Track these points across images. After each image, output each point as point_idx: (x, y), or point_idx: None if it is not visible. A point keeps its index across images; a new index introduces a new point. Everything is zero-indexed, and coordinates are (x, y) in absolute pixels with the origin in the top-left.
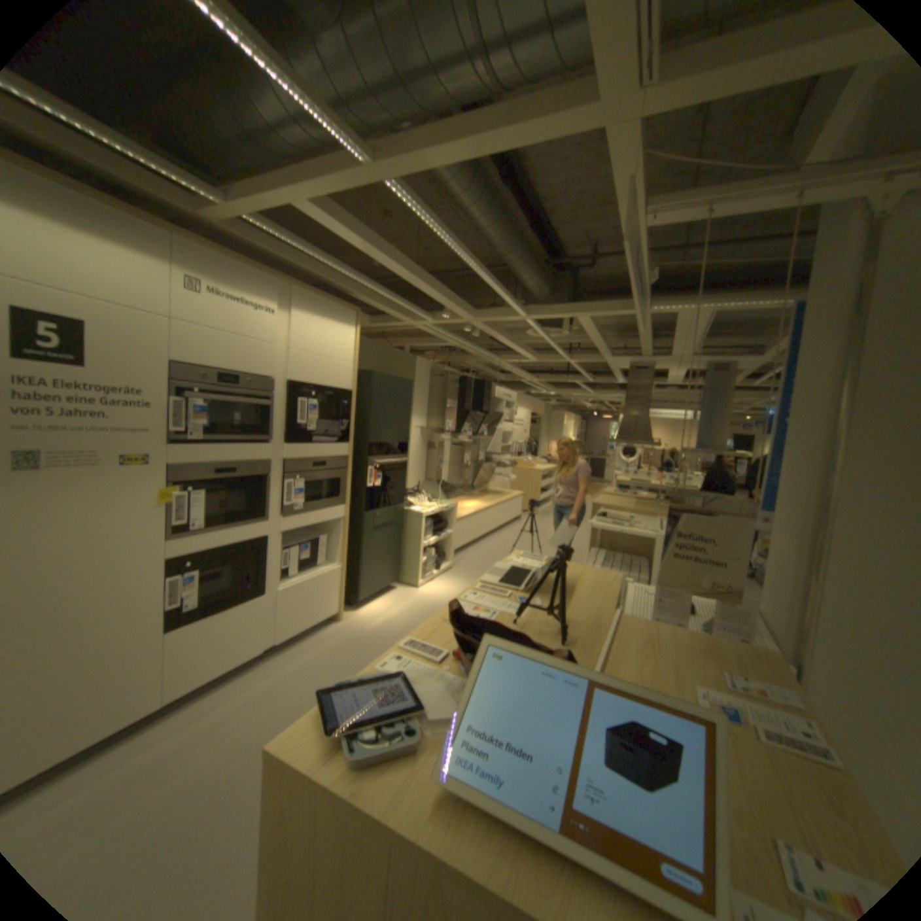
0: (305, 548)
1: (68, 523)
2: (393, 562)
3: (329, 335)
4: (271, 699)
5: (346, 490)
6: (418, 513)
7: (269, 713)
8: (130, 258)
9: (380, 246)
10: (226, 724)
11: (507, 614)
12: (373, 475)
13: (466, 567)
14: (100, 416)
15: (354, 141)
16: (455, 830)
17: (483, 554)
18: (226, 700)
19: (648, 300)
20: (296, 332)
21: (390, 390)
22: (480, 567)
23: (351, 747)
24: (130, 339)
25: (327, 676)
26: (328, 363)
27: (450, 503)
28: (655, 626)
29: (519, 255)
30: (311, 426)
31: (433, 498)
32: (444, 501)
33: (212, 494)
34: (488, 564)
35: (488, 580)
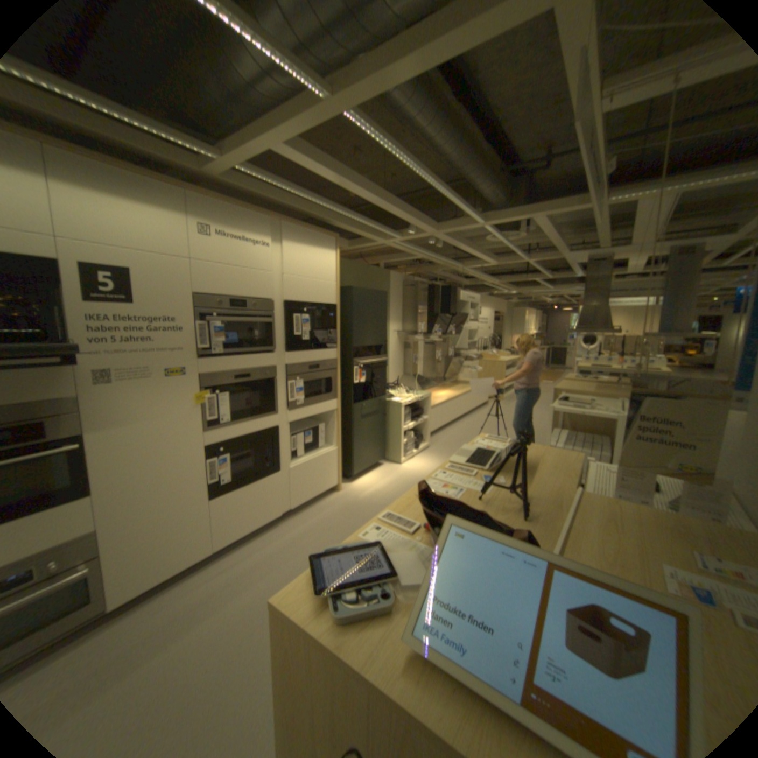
0: (308, 434)
1: (135, 421)
2: (379, 443)
3: (314, 260)
4: (289, 551)
5: (337, 387)
6: (398, 403)
7: (288, 561)
8: (156, 215)
9: (348, 176)
10: (258, 569)
11: (473, 491)
12: (358, 374)
13: (441, 446)
14: (148, 341)
15: (313, 79)
16: (424, 688)
17: (456, 435)
18: (257, 550)
19: (605, 191)
20: (287, 260)
21: (368, 302)
22: (453, 446)
23: (337, 605)
24: (162, 279)
25: (330, 534)
26: (315, 284)
27: (425, 394)
28: (617, 504)
29: (474, 167)
30: (305, 337)
31: (410, 390)
32: (420, 392)
33: (233, 395)
34: (460, 444)
35: (457, 460)
